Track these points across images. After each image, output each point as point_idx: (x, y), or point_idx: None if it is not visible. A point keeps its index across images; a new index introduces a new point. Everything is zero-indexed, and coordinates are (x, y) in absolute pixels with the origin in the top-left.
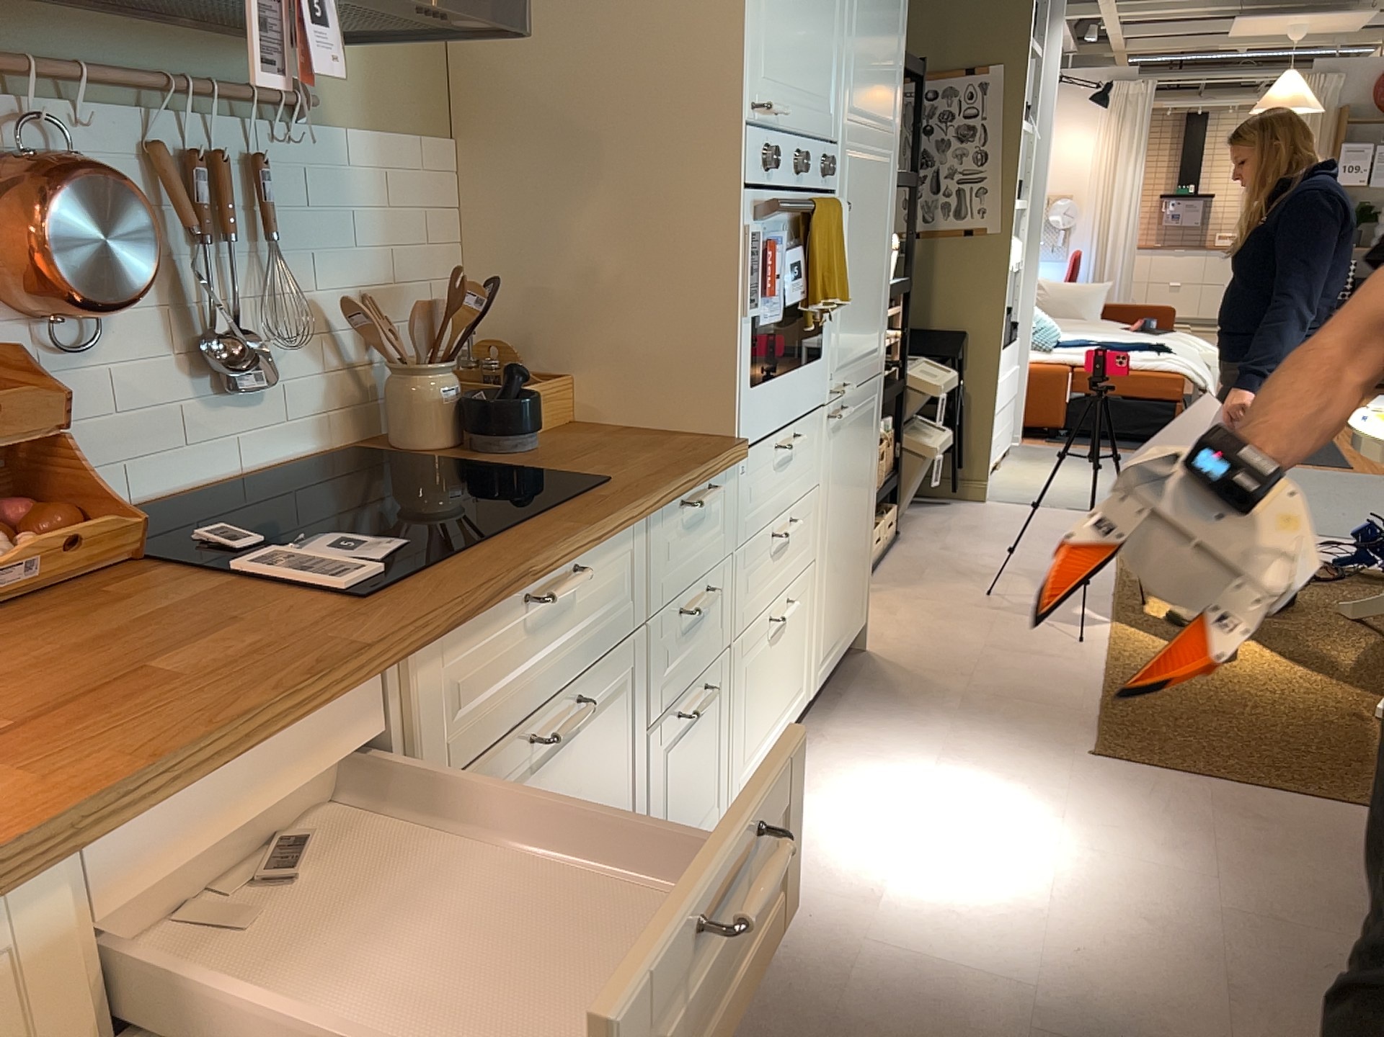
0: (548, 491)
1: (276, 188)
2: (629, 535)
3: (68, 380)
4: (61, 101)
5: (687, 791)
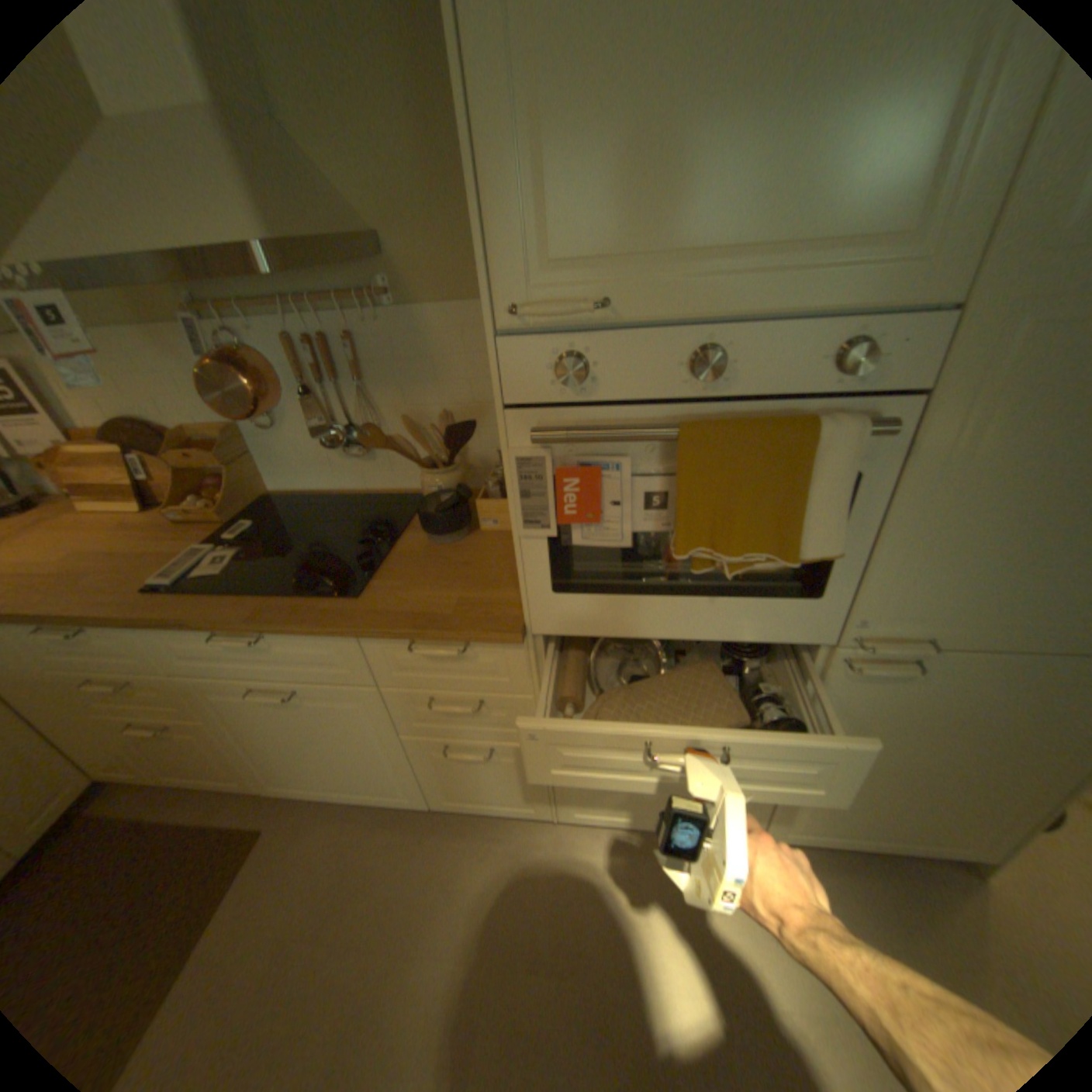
0: (346, 582)
1: (367, 348)
2: (333, 639)
3: (272, 438)
4: (238, 317)
5: (474, 784)
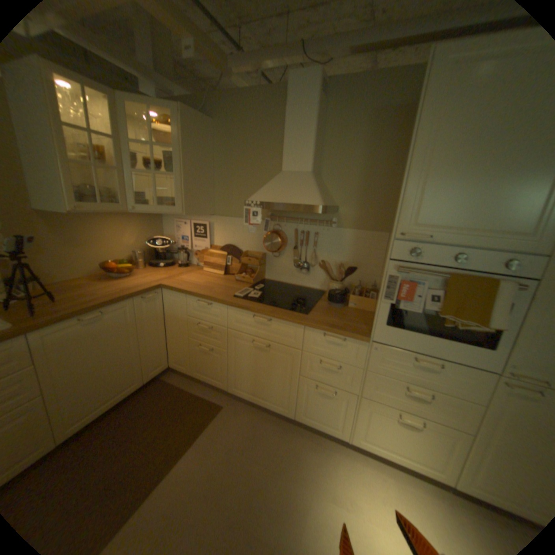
0: (300, 310)
1: (321, 238)
2: (295, 326)
3: (275, 261)
4: (283, 222)
5: (320, 409)
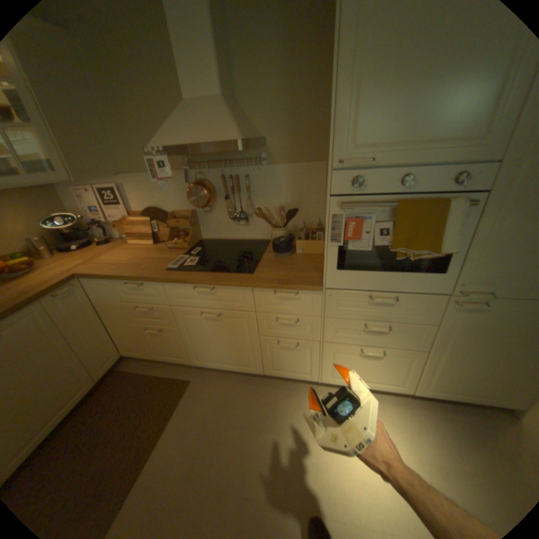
0: (245, 269)
1: (253, 181)
2: (242, 289)
3: (208, 217)
4: (205, 169)
5: (287, 361)
